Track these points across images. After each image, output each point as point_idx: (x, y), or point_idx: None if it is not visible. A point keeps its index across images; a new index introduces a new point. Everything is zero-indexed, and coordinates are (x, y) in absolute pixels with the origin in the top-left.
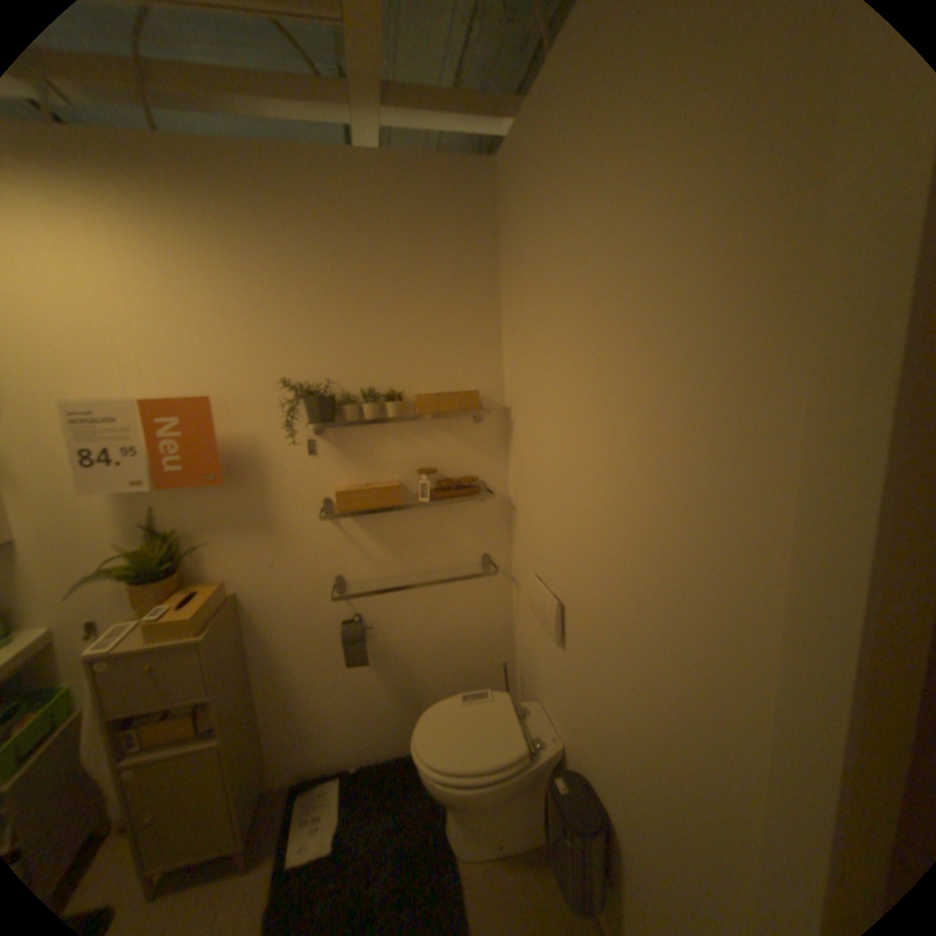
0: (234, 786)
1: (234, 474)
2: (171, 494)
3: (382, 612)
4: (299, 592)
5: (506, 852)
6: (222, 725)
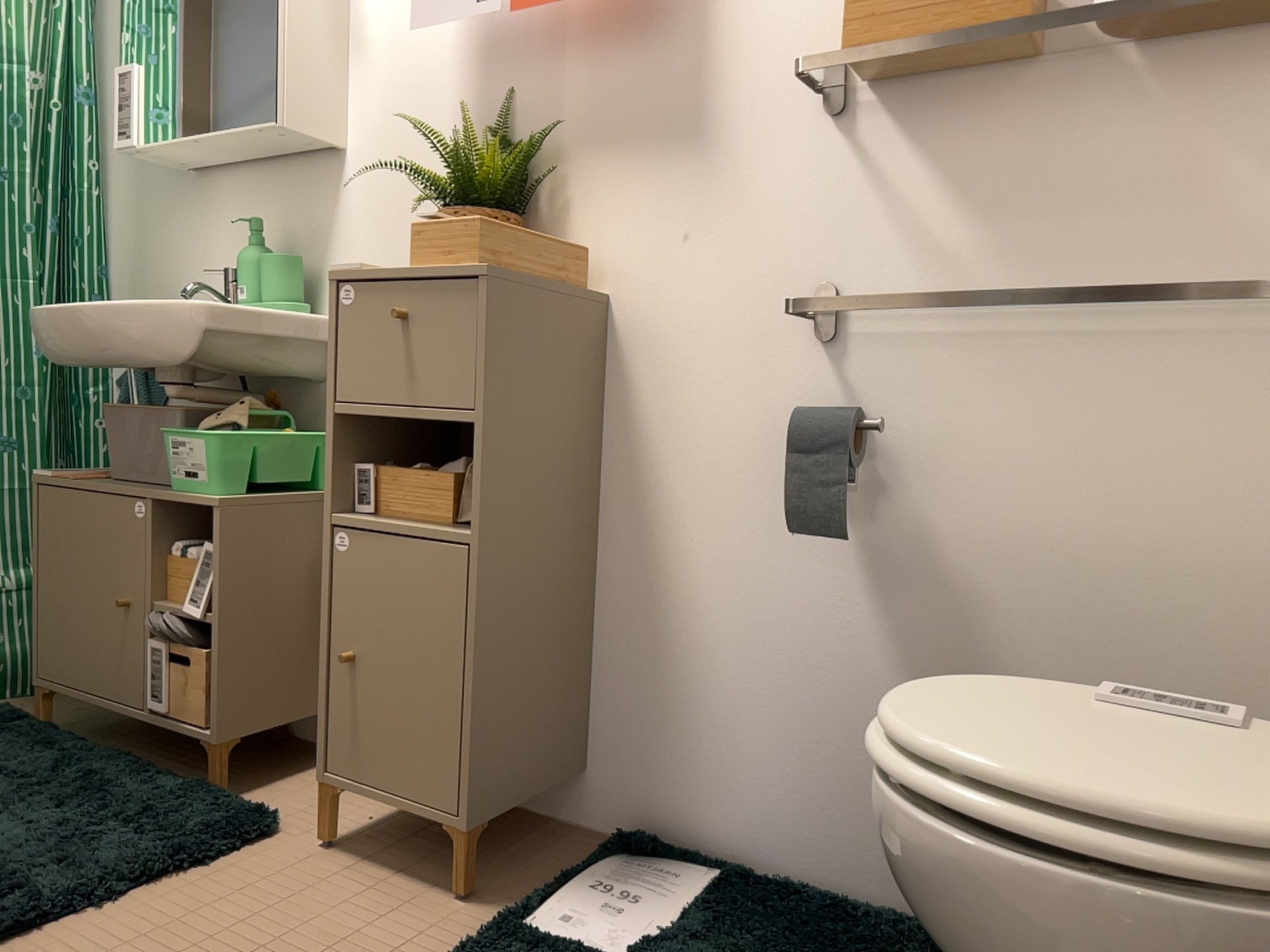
0: (489, 672)
1: (656, 7)
2: (547, 59)
3: (930, 418)
4: (733, 315)
5: None
6: (494, 504)
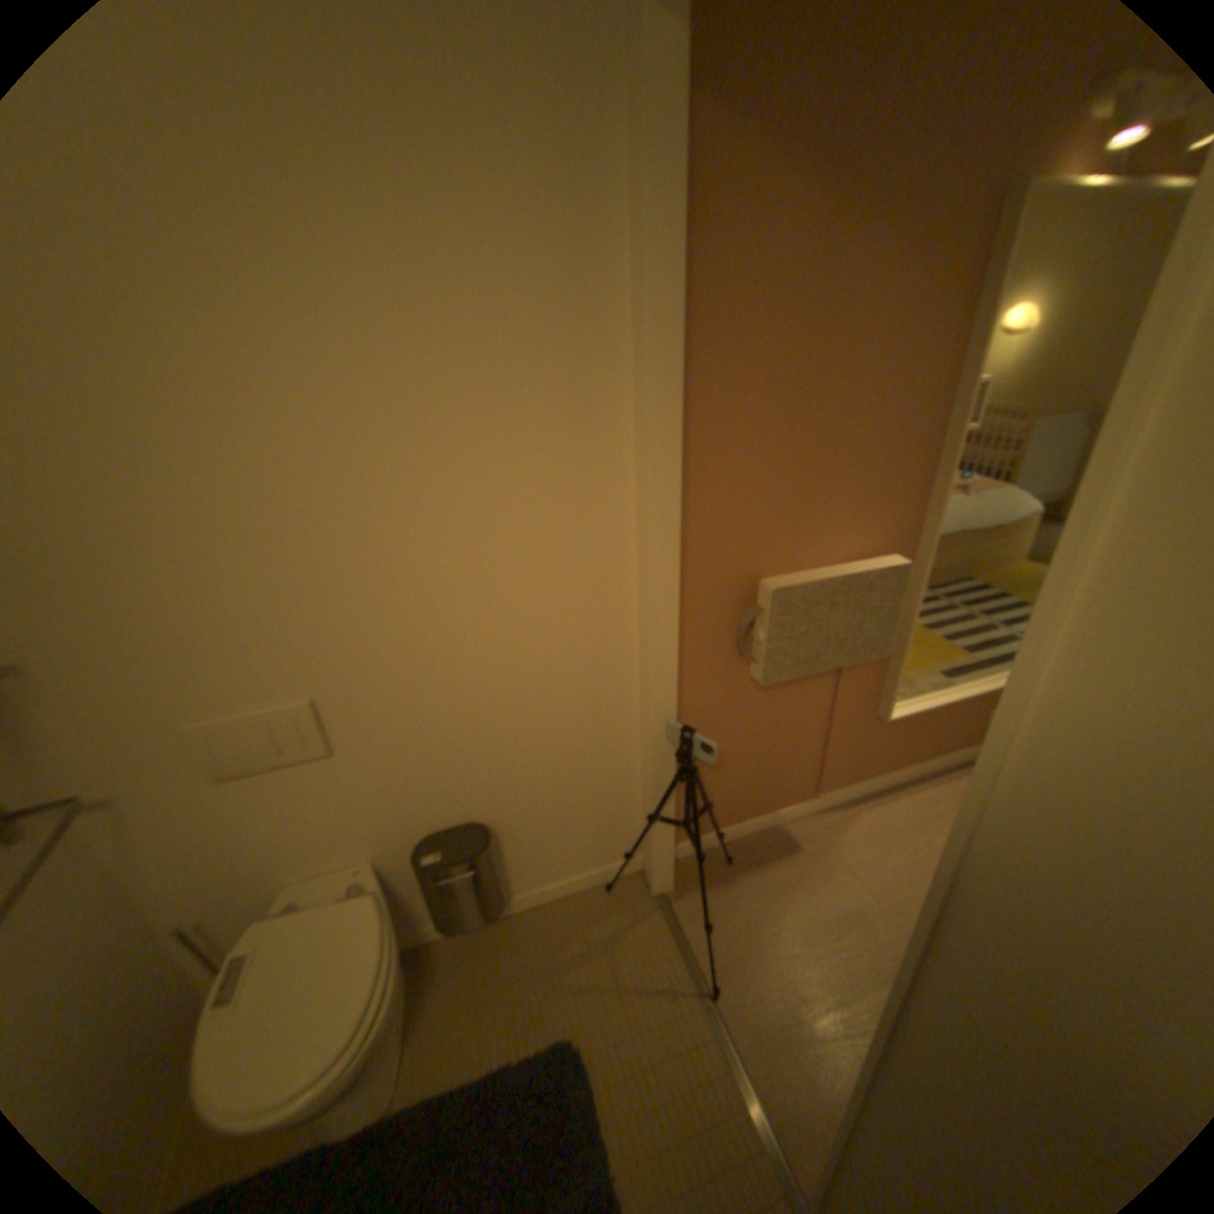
0: None
1: None
2: None
3: None
4: None
5: (397, 1028)
6: None
